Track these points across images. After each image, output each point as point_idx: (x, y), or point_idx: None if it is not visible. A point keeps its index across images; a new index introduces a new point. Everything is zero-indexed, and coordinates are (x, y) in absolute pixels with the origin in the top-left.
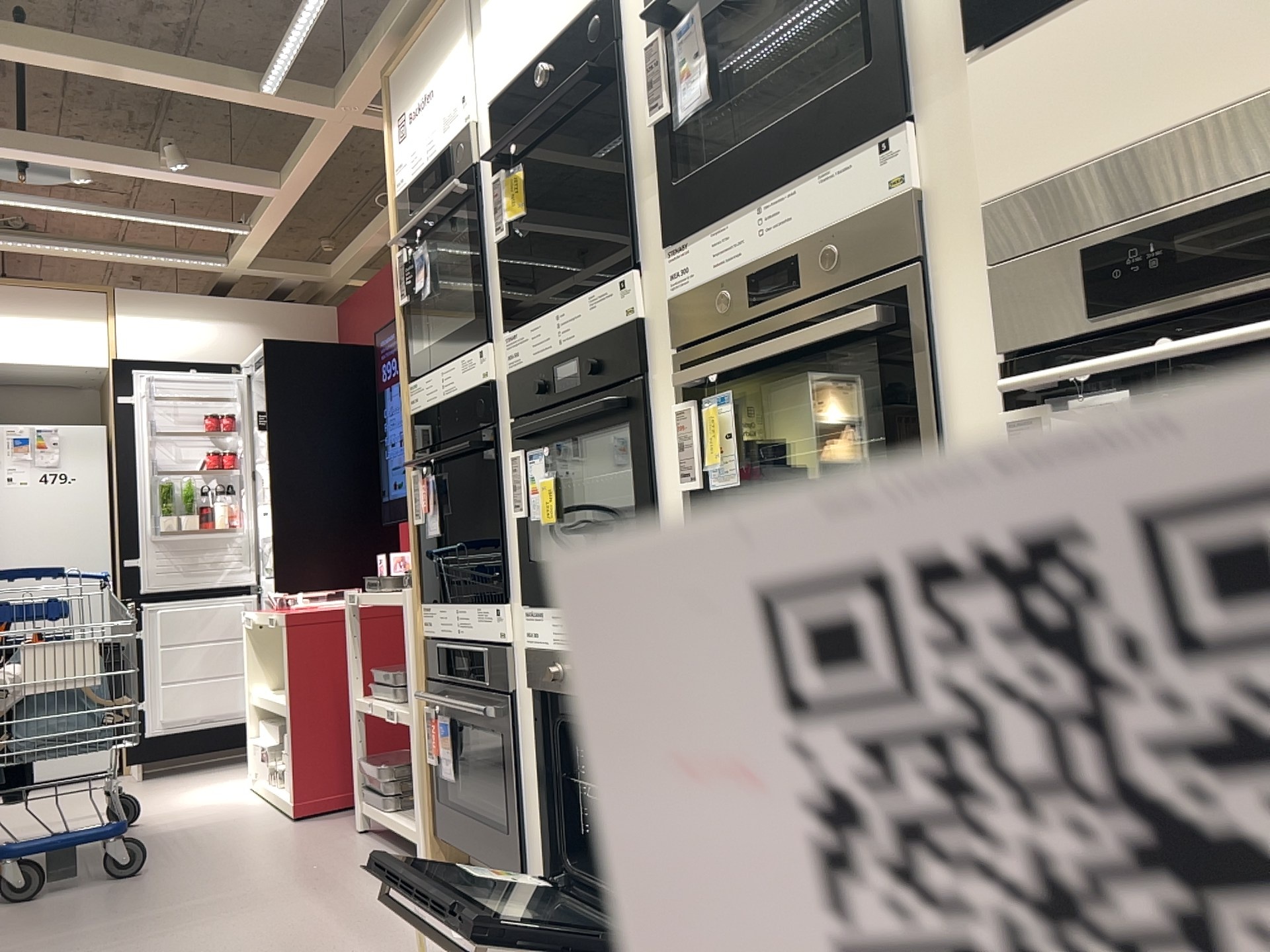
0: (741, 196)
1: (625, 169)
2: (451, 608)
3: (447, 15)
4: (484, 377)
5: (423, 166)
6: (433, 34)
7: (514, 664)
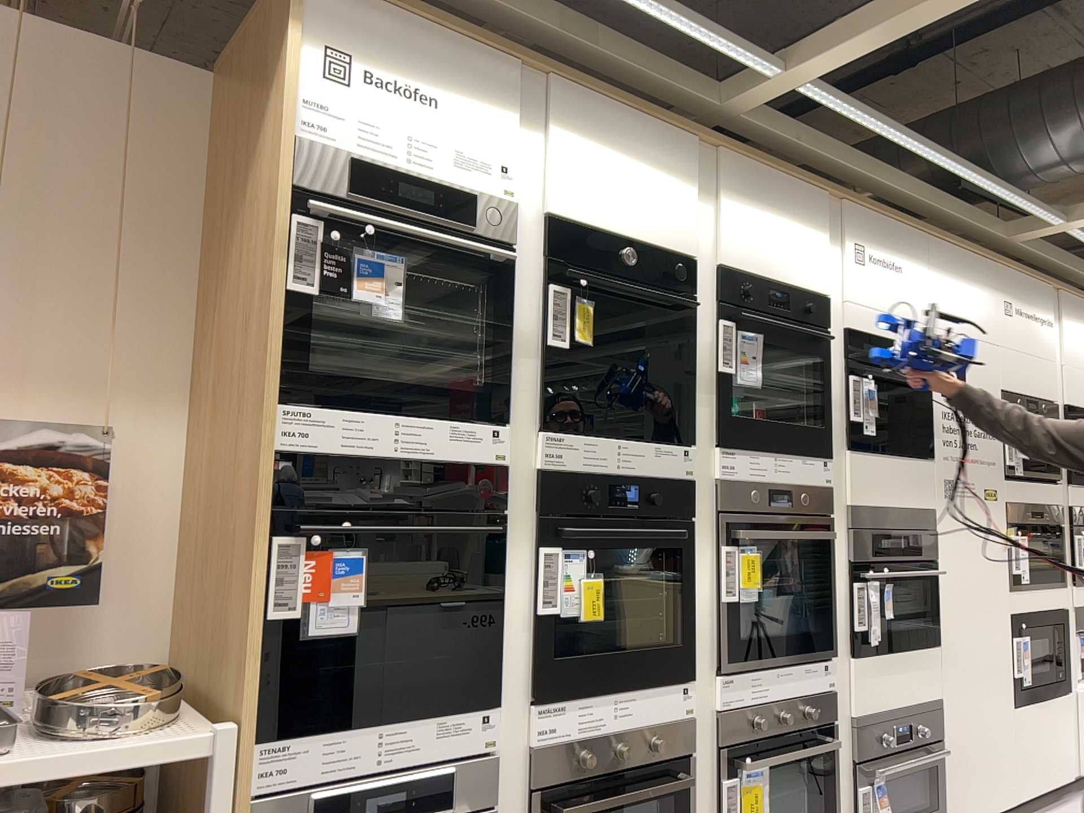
0: (766, 446)
1: (691, 378)
2: (366, 731)
3: (491, 63)
4: (498, 460)
5: (400, 162)
6: (455, 49)
7: (498, 770)
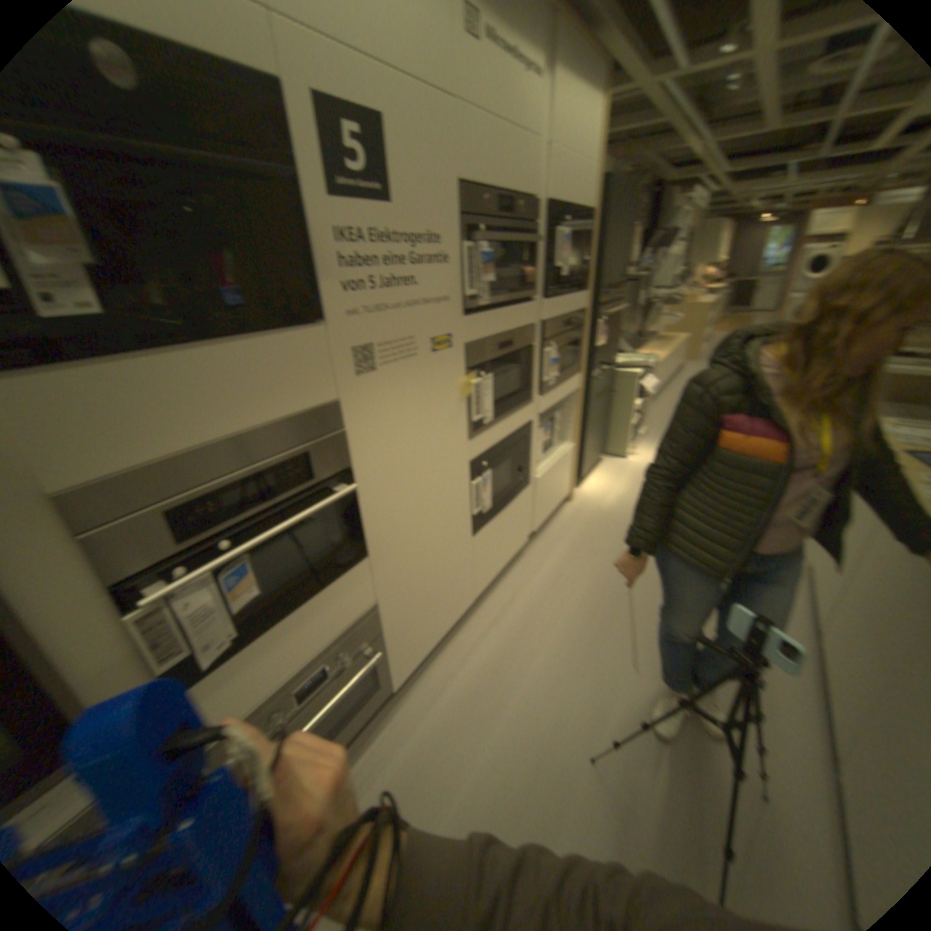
0: None
1: None
2: None
3: None
4: None
5: None
6: None
7: None
